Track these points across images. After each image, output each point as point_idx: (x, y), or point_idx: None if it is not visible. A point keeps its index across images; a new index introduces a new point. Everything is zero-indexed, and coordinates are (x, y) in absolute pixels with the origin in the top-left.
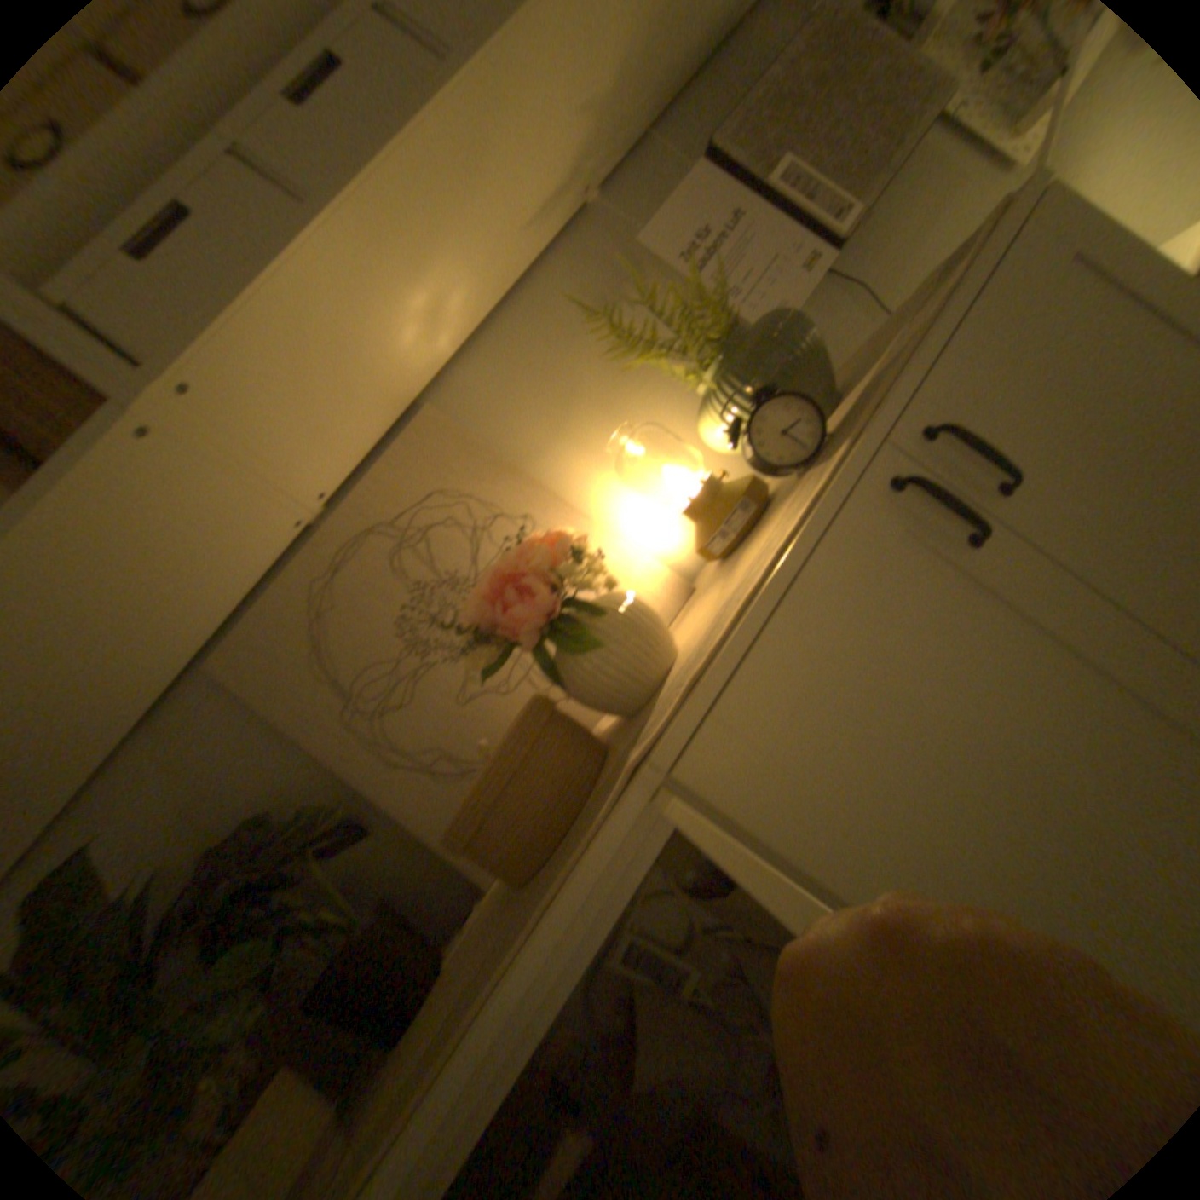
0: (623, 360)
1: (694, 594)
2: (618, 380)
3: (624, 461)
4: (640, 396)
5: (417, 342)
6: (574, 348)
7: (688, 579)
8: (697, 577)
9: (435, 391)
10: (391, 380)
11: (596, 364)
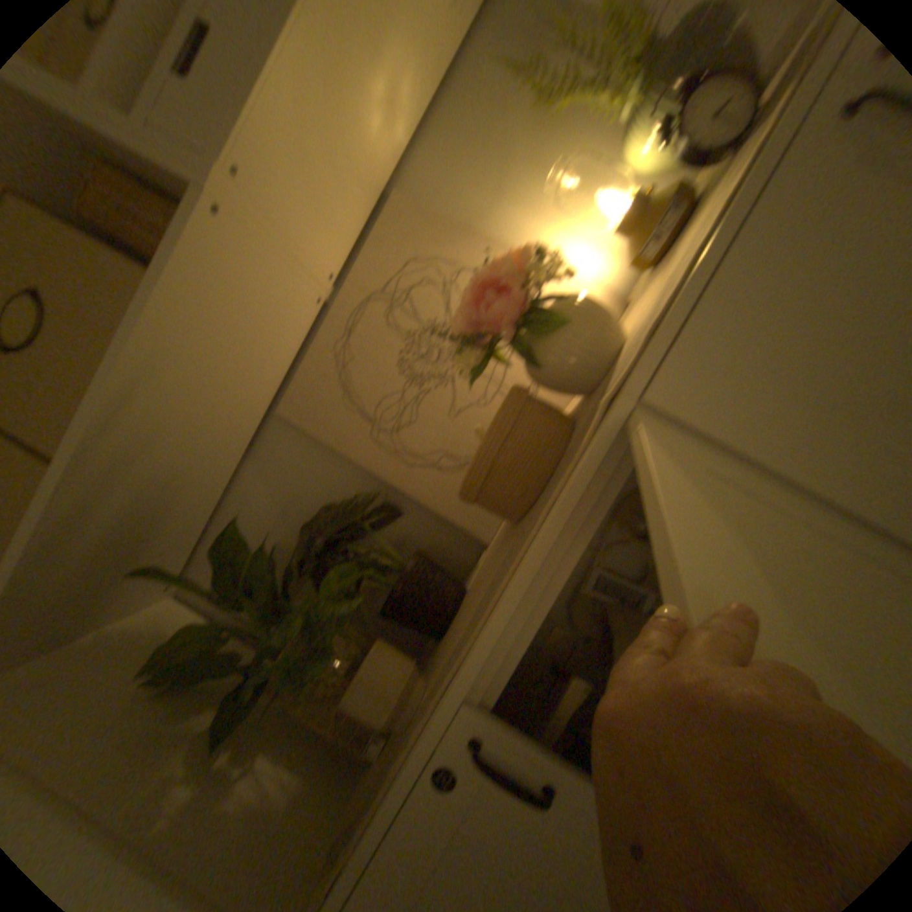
0: (549, 113)
1: (630, 305)
2: (545, 137)
3: (560, 201)
4: (565, 147)
5: (381, 131)
6: (504, 117)
7: (623, 295)
8: (630, 295)
9: (398, 180)
10: (366, 170)
11: (525, 127)
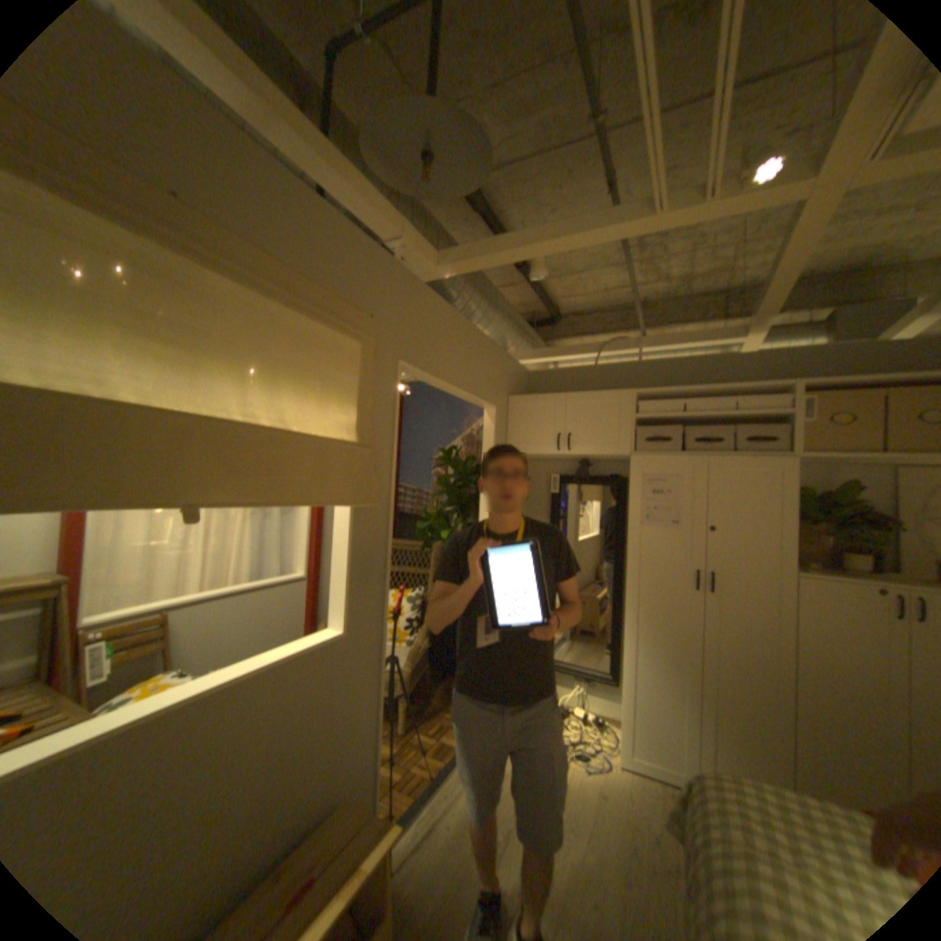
0: None
1: None
2: None
3: None
4: None
5: None
6: None
7: None
8: None
9: None
10: None
11: None
